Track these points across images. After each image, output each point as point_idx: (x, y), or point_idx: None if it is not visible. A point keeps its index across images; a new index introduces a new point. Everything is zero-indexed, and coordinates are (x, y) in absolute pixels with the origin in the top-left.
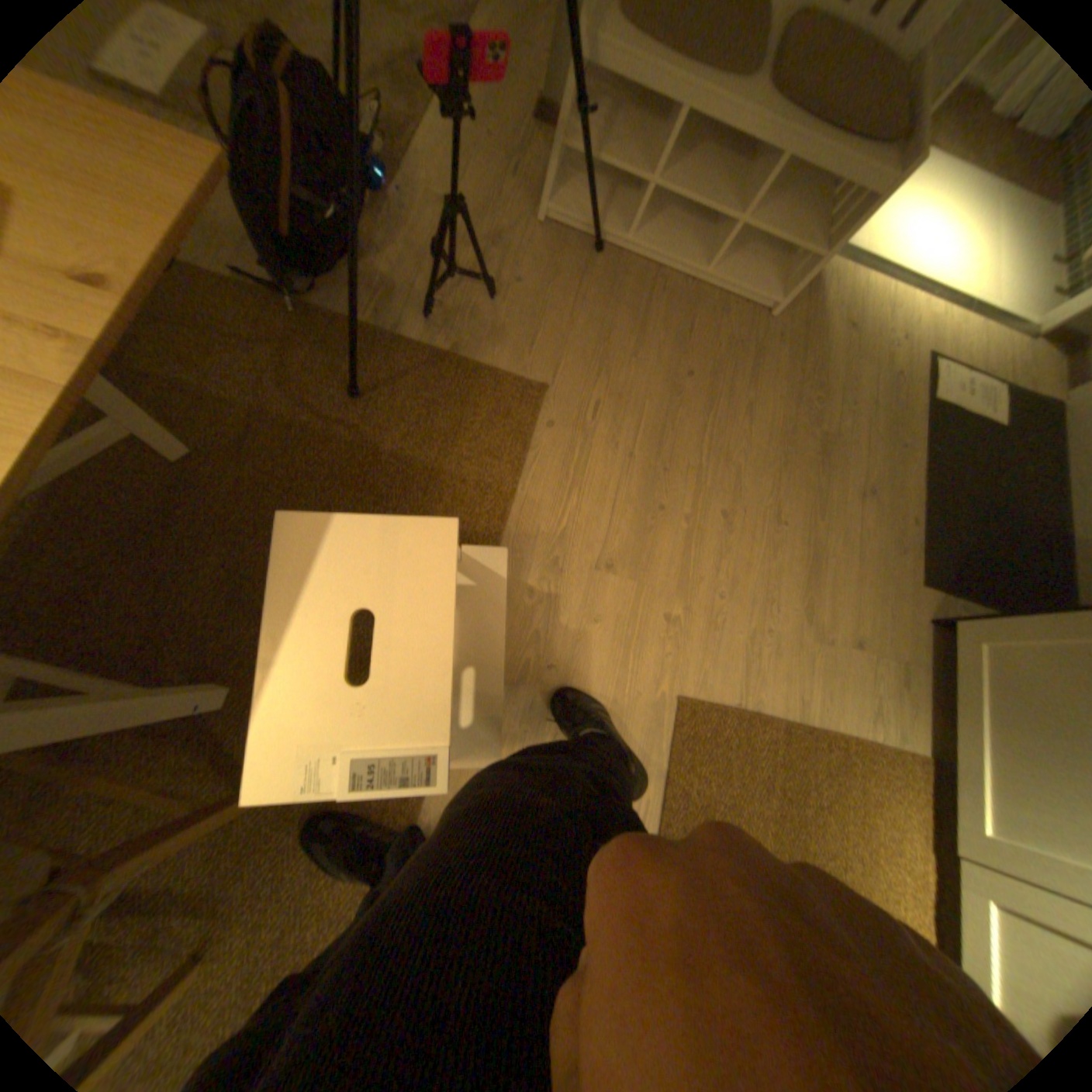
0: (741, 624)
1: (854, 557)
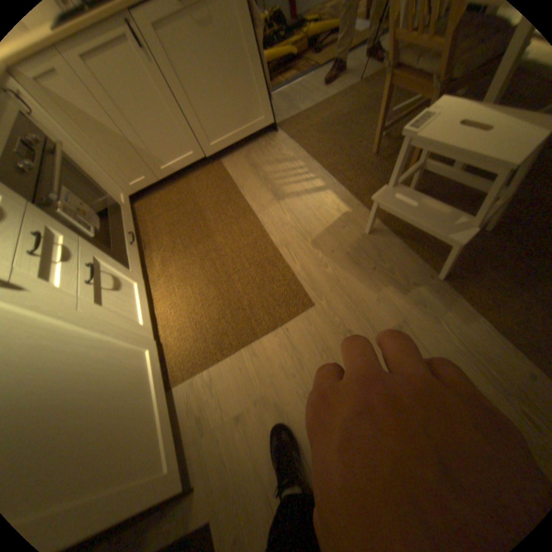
0: (310, 362)
1: (271, 485)
